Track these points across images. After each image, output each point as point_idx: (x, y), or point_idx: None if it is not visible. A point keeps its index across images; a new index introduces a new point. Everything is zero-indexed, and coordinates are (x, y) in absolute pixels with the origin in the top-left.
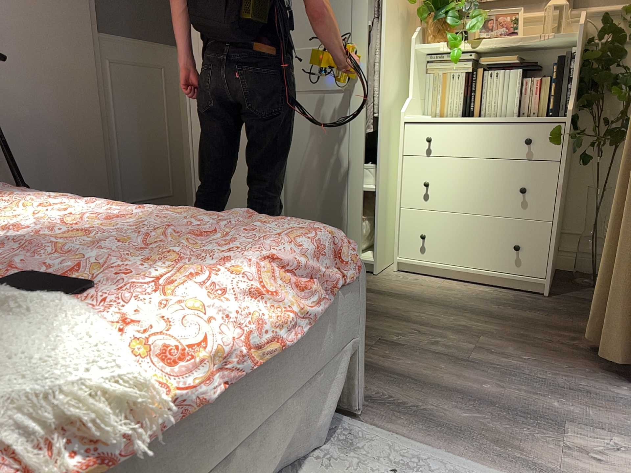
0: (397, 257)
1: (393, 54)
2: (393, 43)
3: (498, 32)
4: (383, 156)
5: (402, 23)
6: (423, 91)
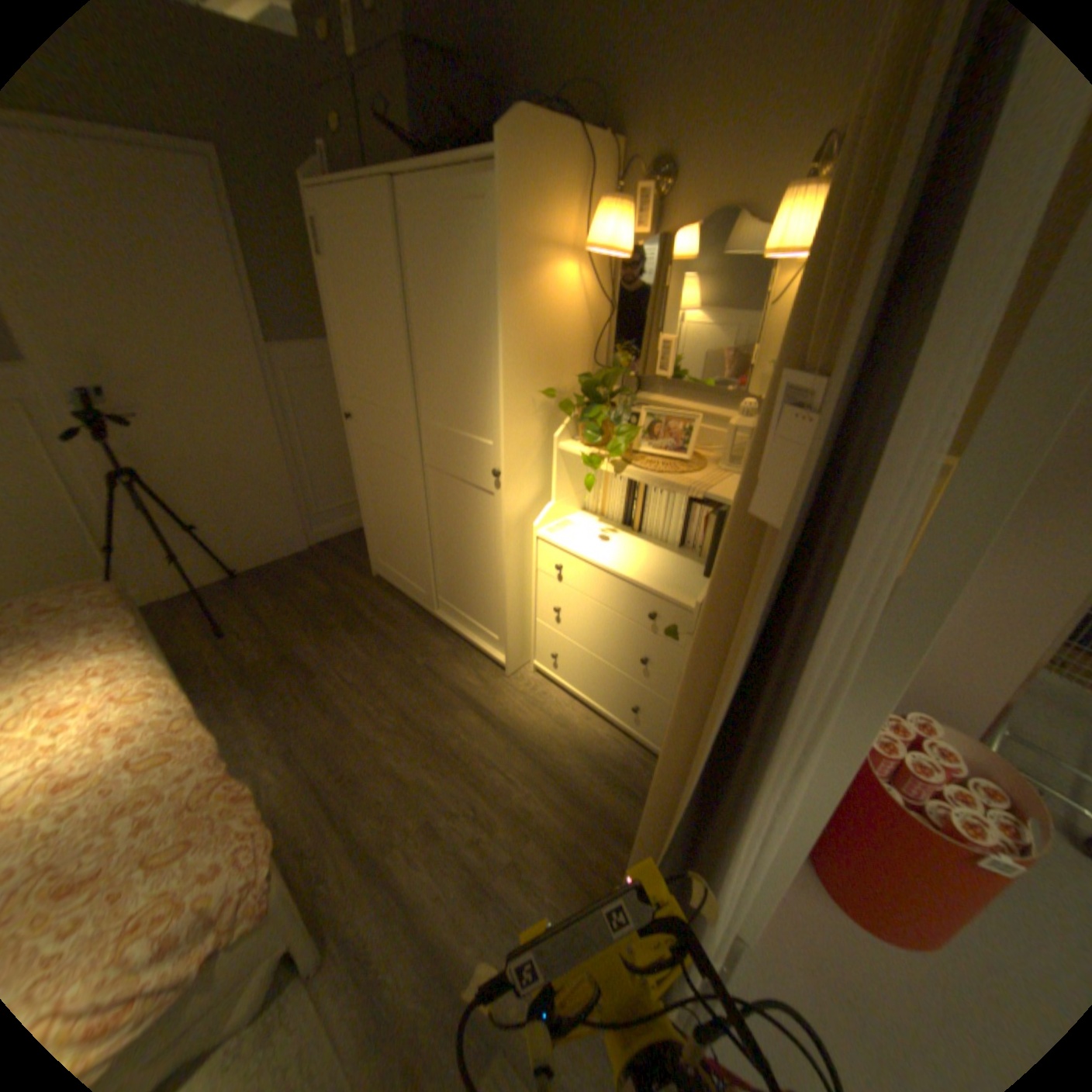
0: (534, 659)
1: (527, 457)
2: (527, 443)
3: (665, 442)
4: (512, 568)
5: (546, 411)
6: (582, 481)
